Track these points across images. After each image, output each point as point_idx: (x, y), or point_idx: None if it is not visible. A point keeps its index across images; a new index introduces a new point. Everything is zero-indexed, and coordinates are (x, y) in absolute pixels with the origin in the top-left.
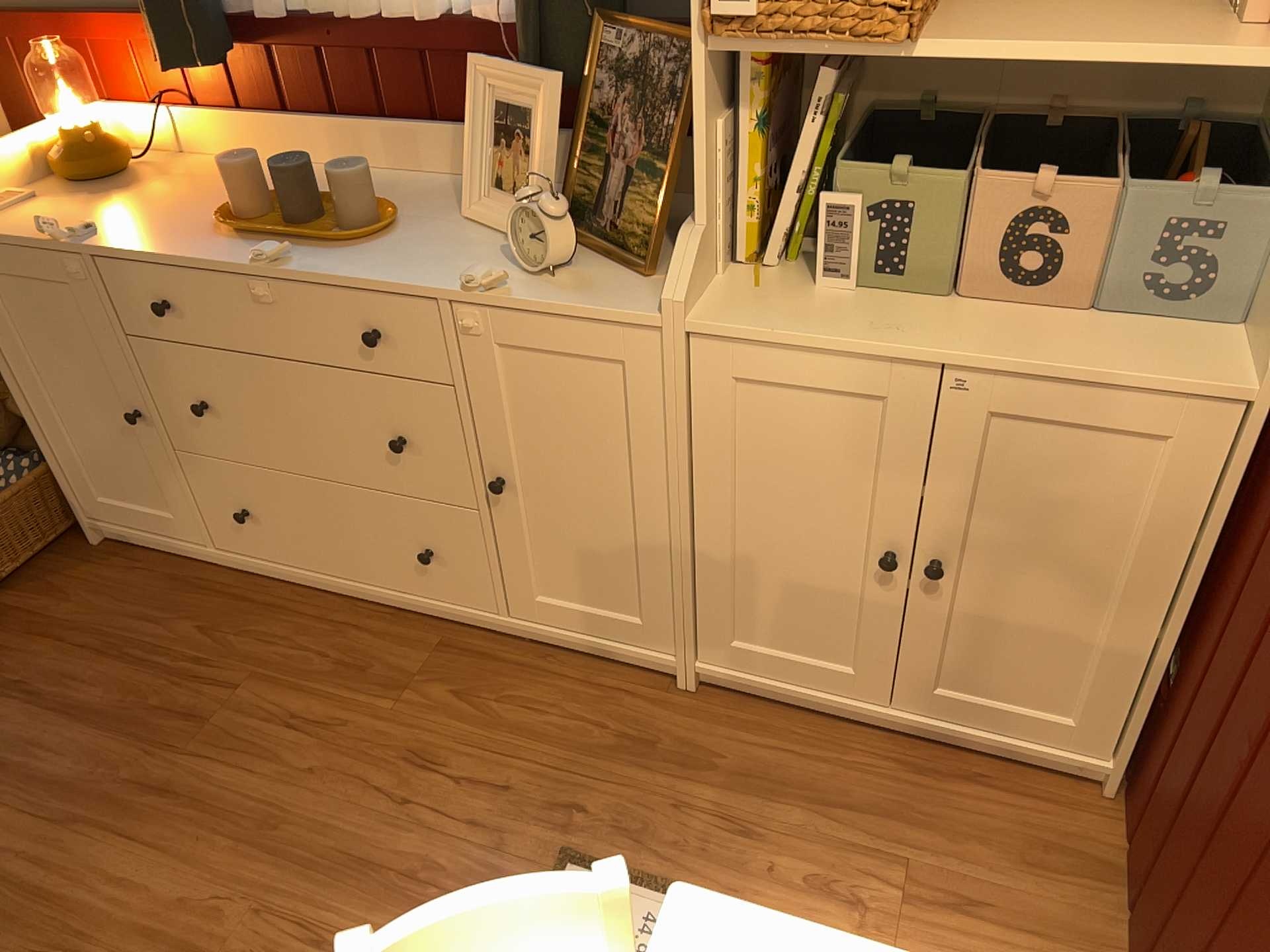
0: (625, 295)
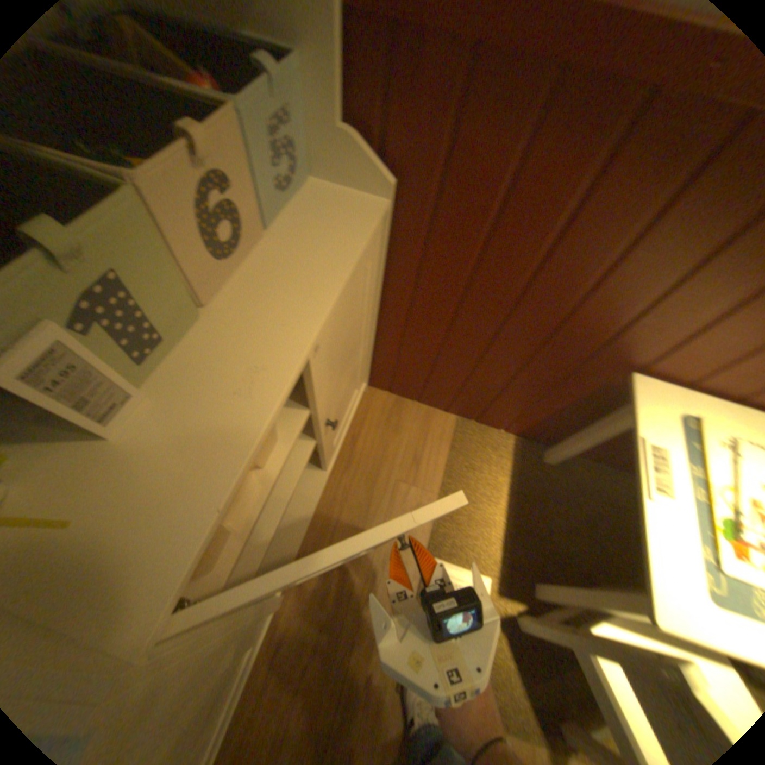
0: None
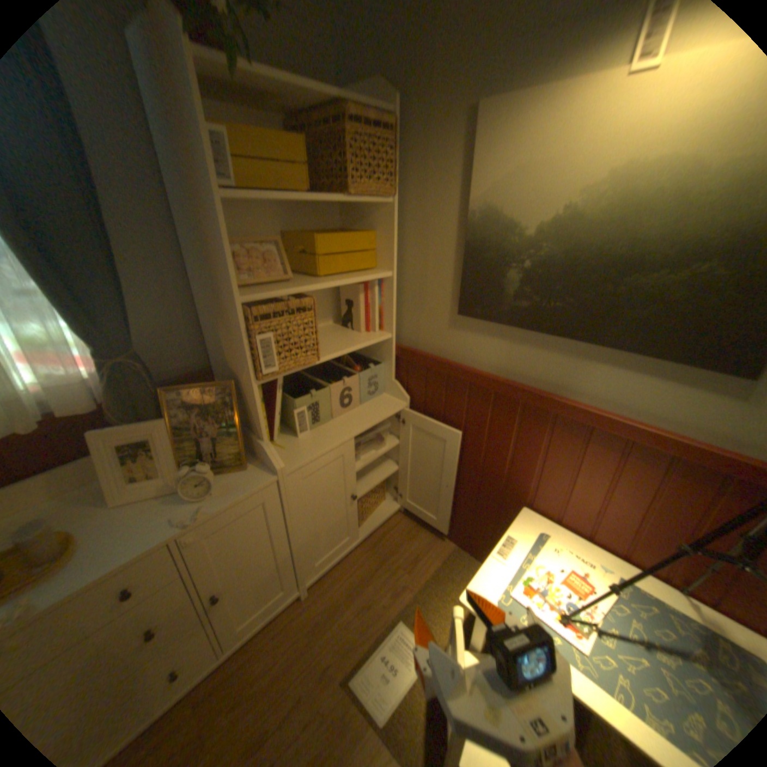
0: (249, 480)
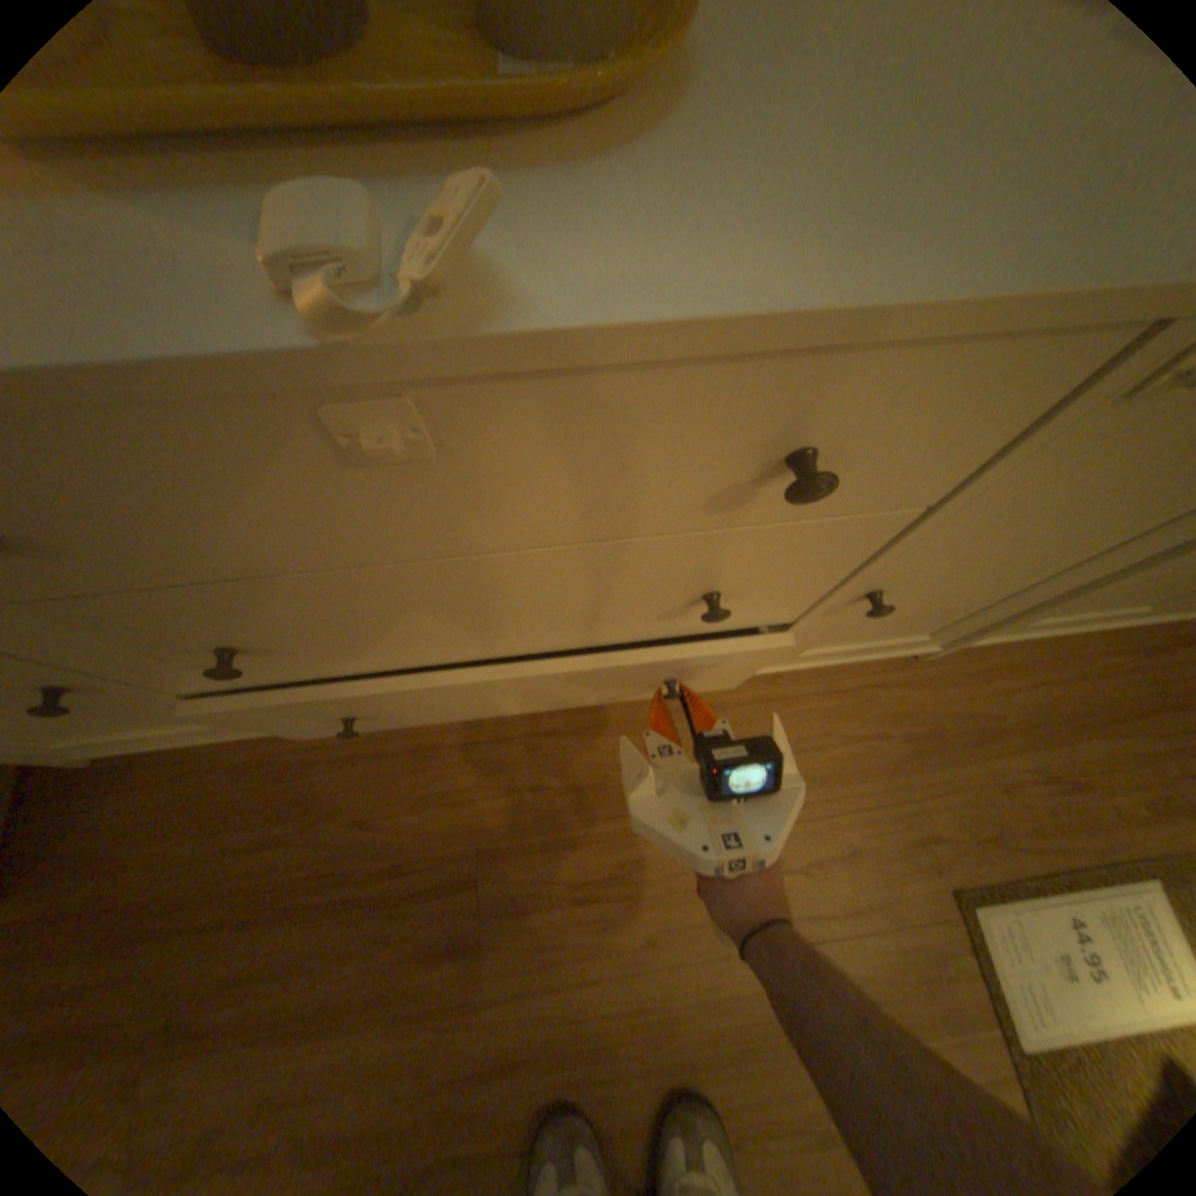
0: None
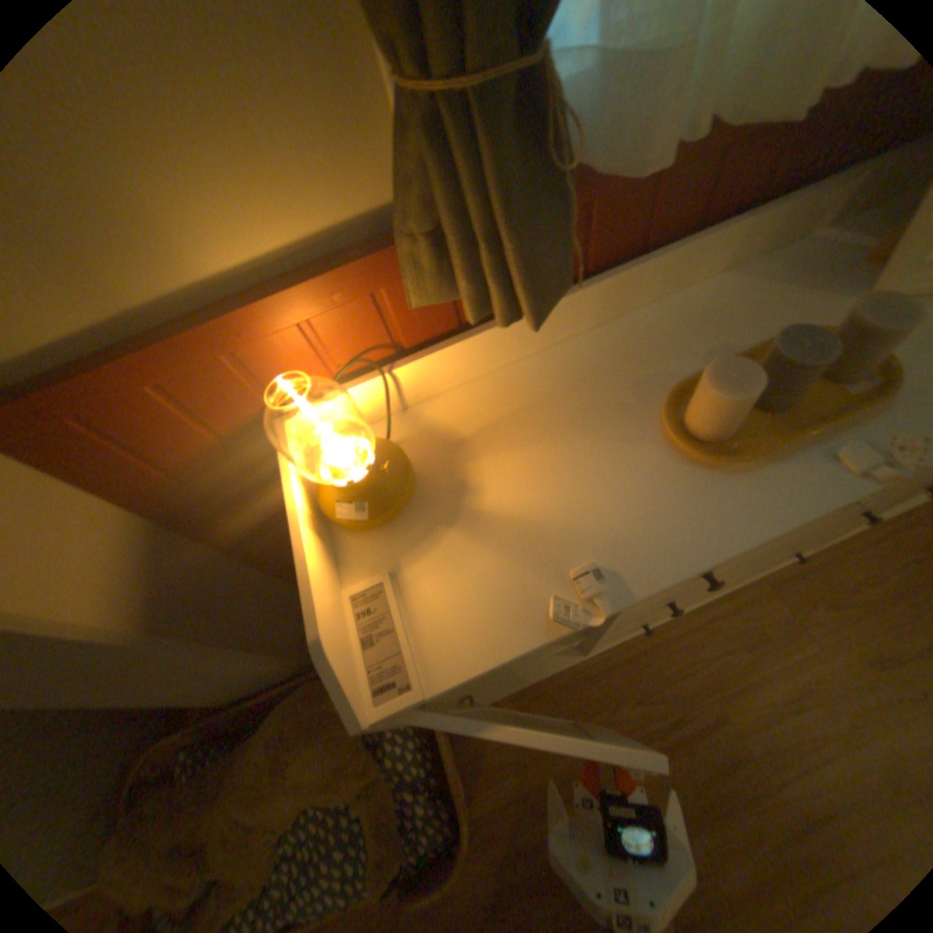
0: None
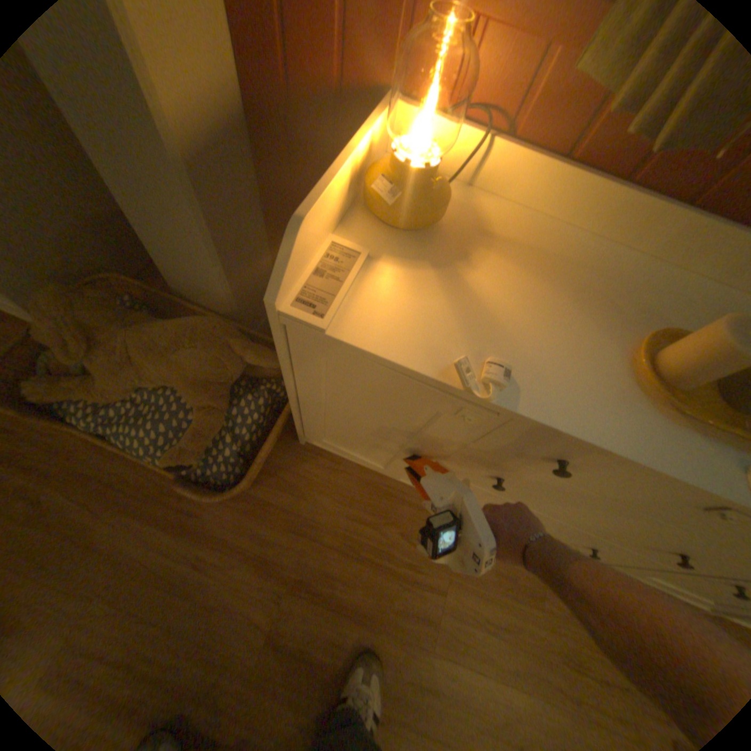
0: None
